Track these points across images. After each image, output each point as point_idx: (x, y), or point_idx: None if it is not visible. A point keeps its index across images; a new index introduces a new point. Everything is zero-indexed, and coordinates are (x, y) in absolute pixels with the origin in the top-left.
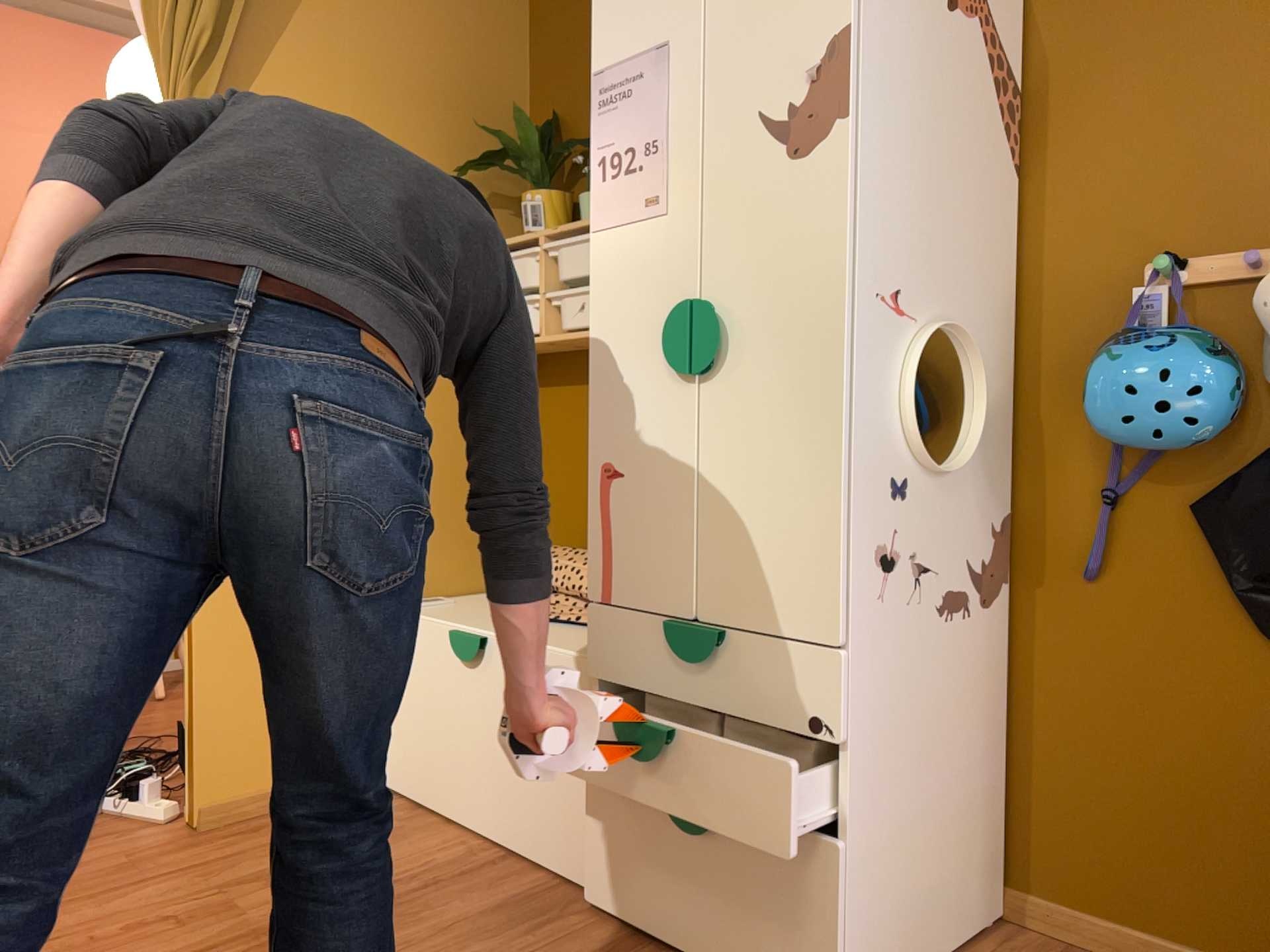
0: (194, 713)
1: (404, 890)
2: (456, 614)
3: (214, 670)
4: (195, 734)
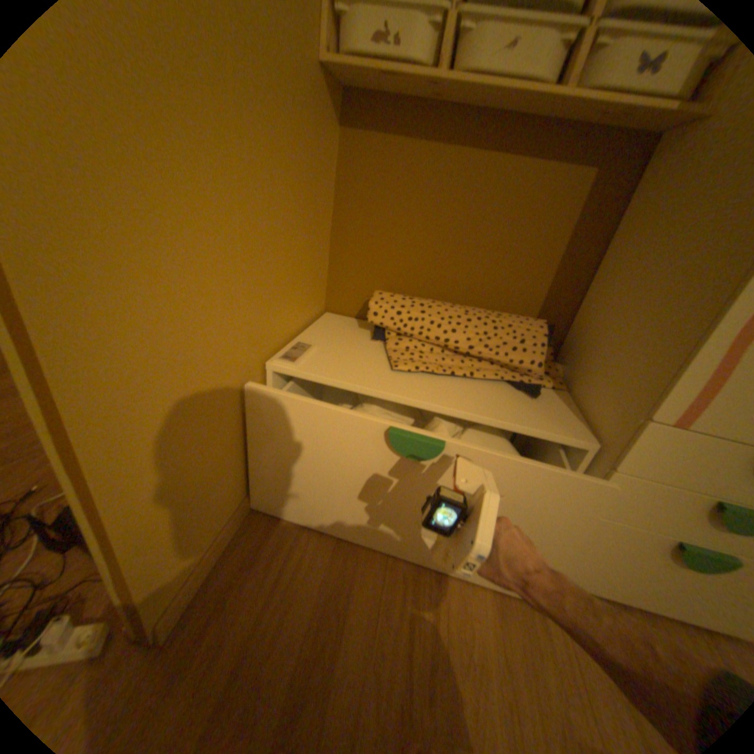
0: (126, 567)
1: (427, 625)
2: (356, 369)
3: (139, 513)
4: (132, 582)
